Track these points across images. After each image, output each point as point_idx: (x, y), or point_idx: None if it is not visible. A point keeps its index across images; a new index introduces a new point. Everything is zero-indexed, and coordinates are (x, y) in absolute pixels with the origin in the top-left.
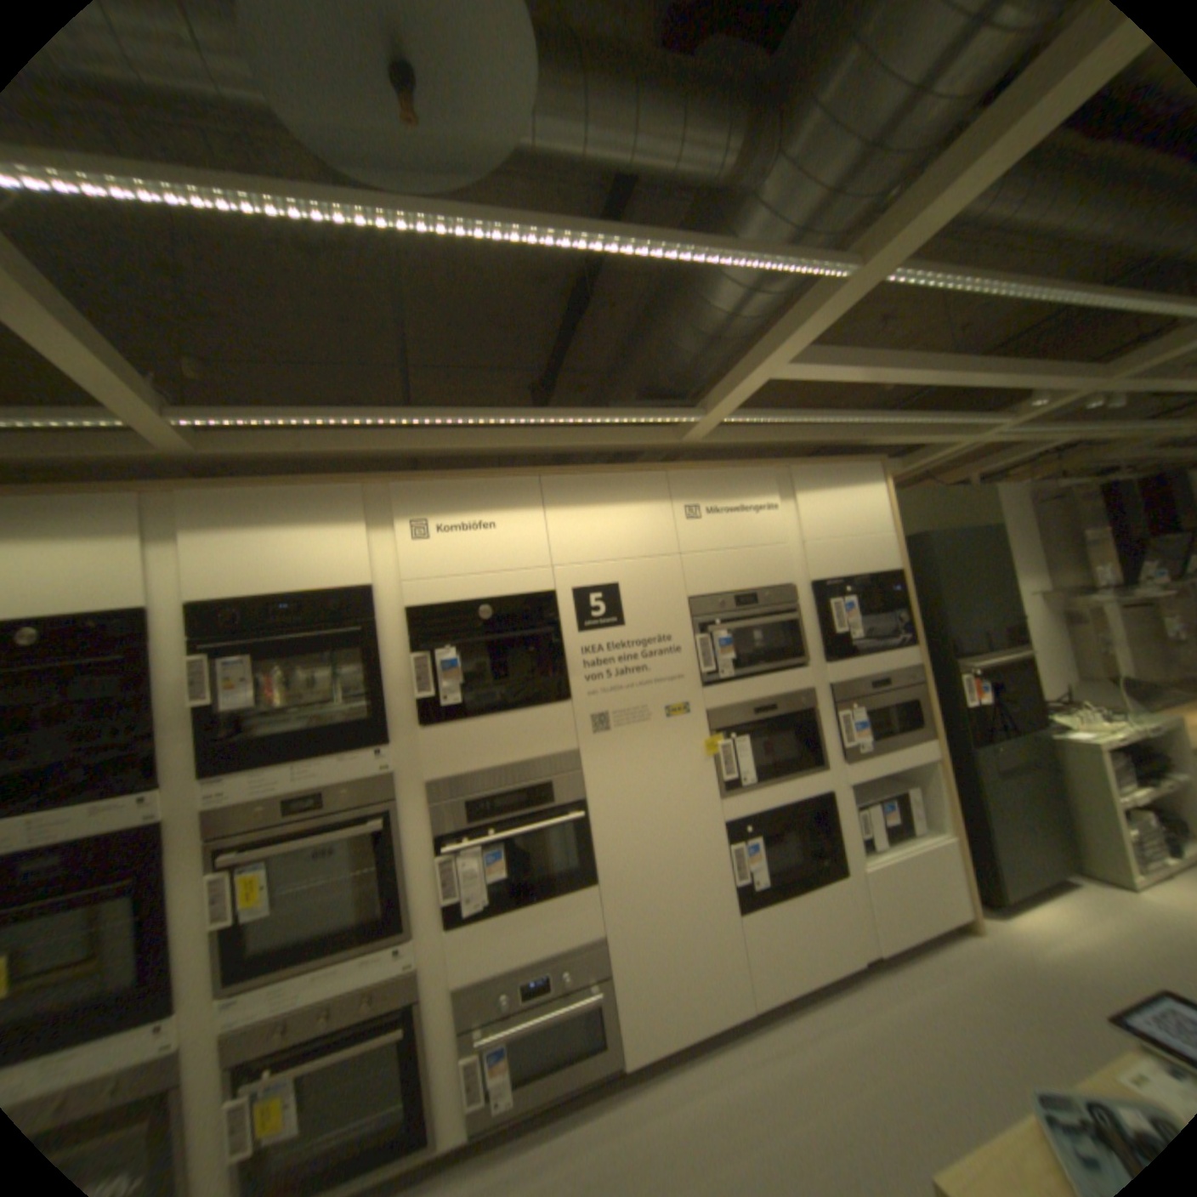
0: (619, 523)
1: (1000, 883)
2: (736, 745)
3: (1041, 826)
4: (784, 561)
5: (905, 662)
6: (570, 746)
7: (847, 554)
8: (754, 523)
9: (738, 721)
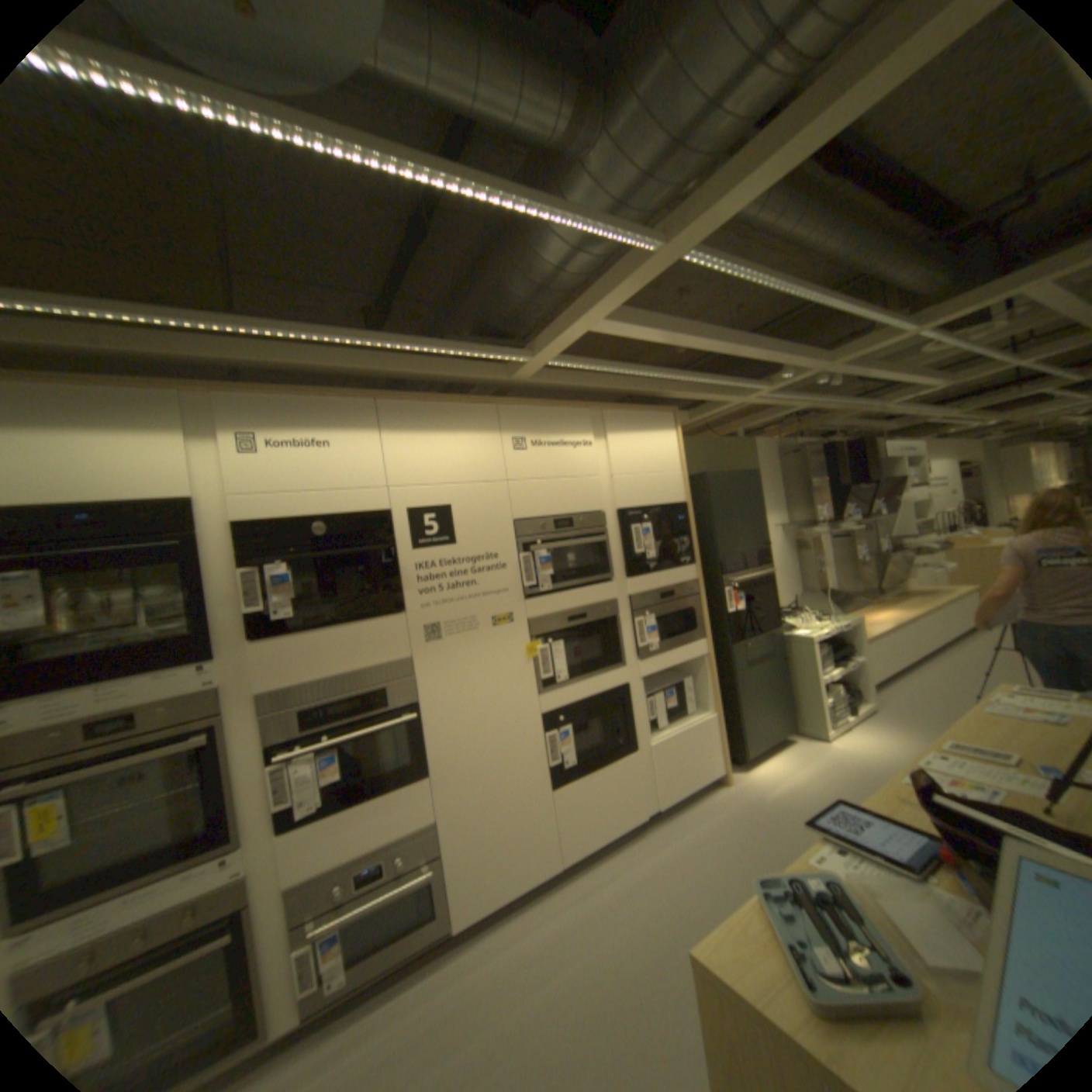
0: (453, 450)
1: (744, 745)
2: (551, 648)
3: (772, 700)
4: (595, 491)
5: (685, 577)
6: (403, 654)
7: (644, 488)
8: (571, 457)
9: (554, 628)
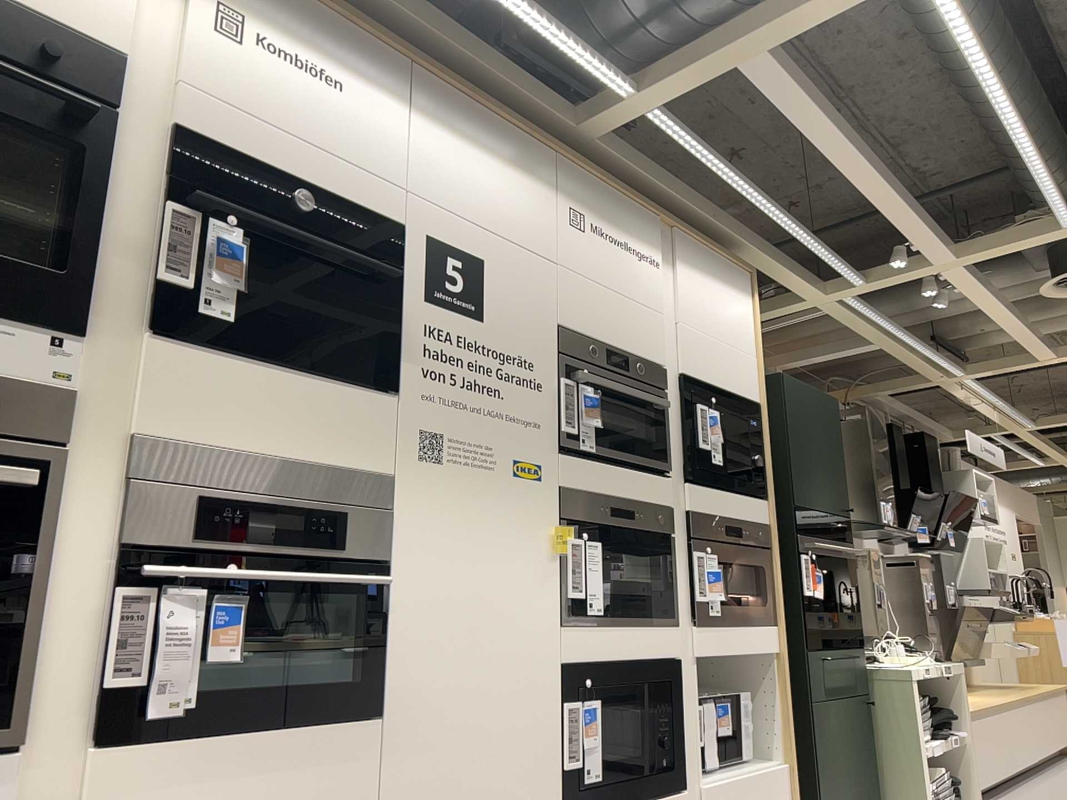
0: (498, 182)
1: None
2: (587, 549)
3: (853, 767)
4: (659, 332)
5: (755, 513)
6: (382, 465)
7: (715, 357)
8: (636, 270)
9: (593, 517)
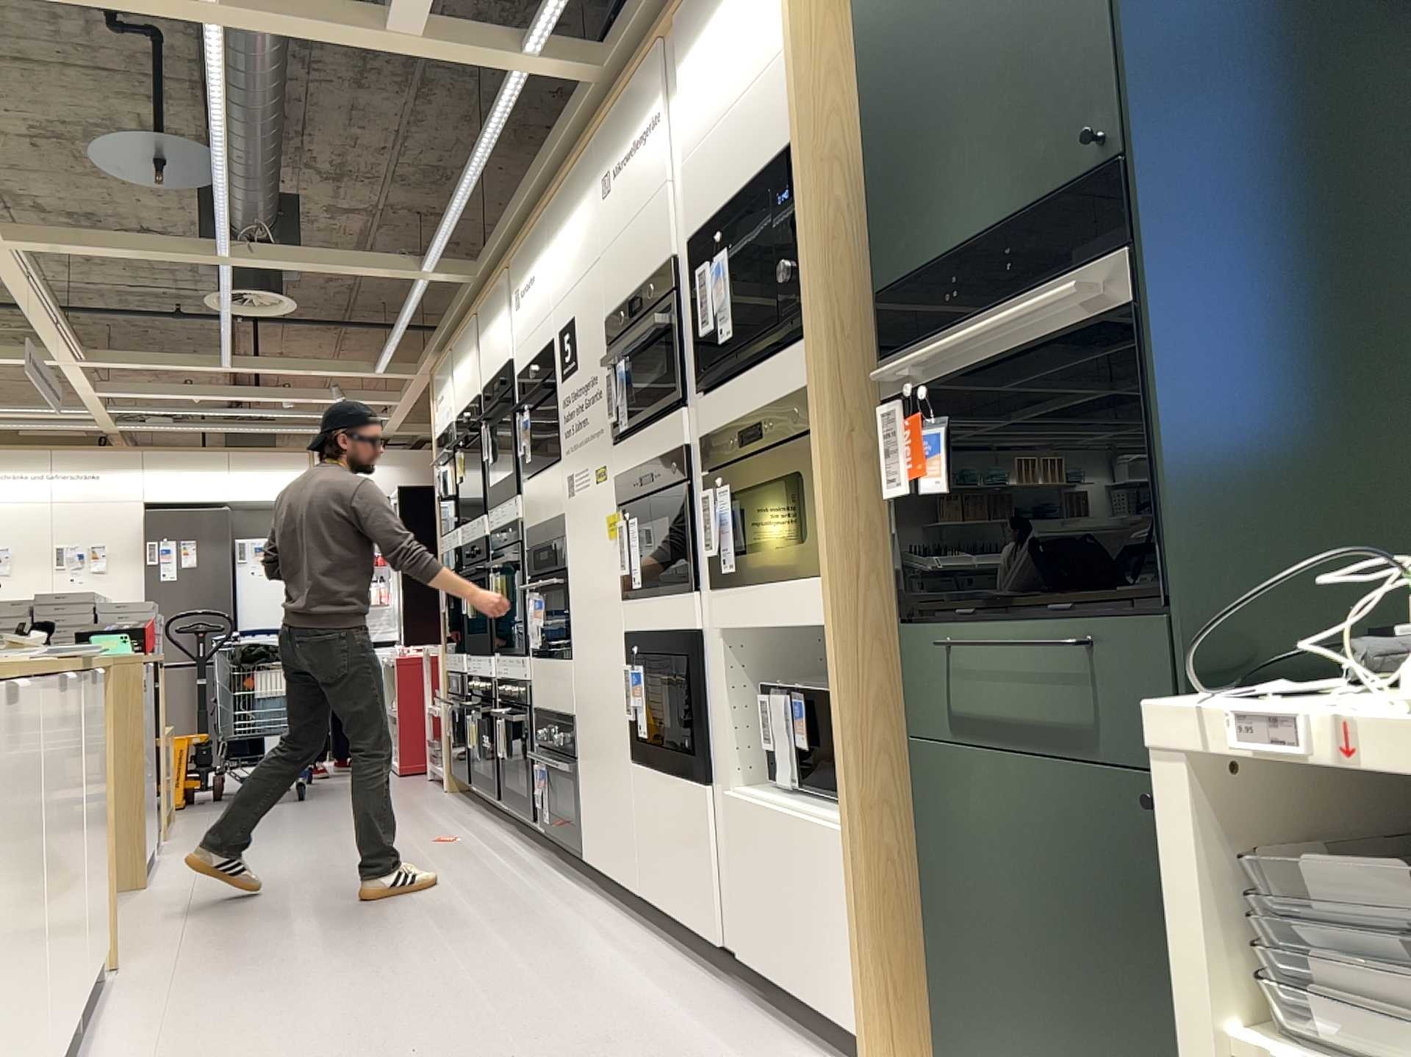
0: (573, 235)
1: (949, 1025)
2: (629, 527)
3: (1092, 965)
4: (665, 216)
5: (792, 378)
6: (560, 508)
7: (724, 155)
8: (644, 165)
9: (632, 494)
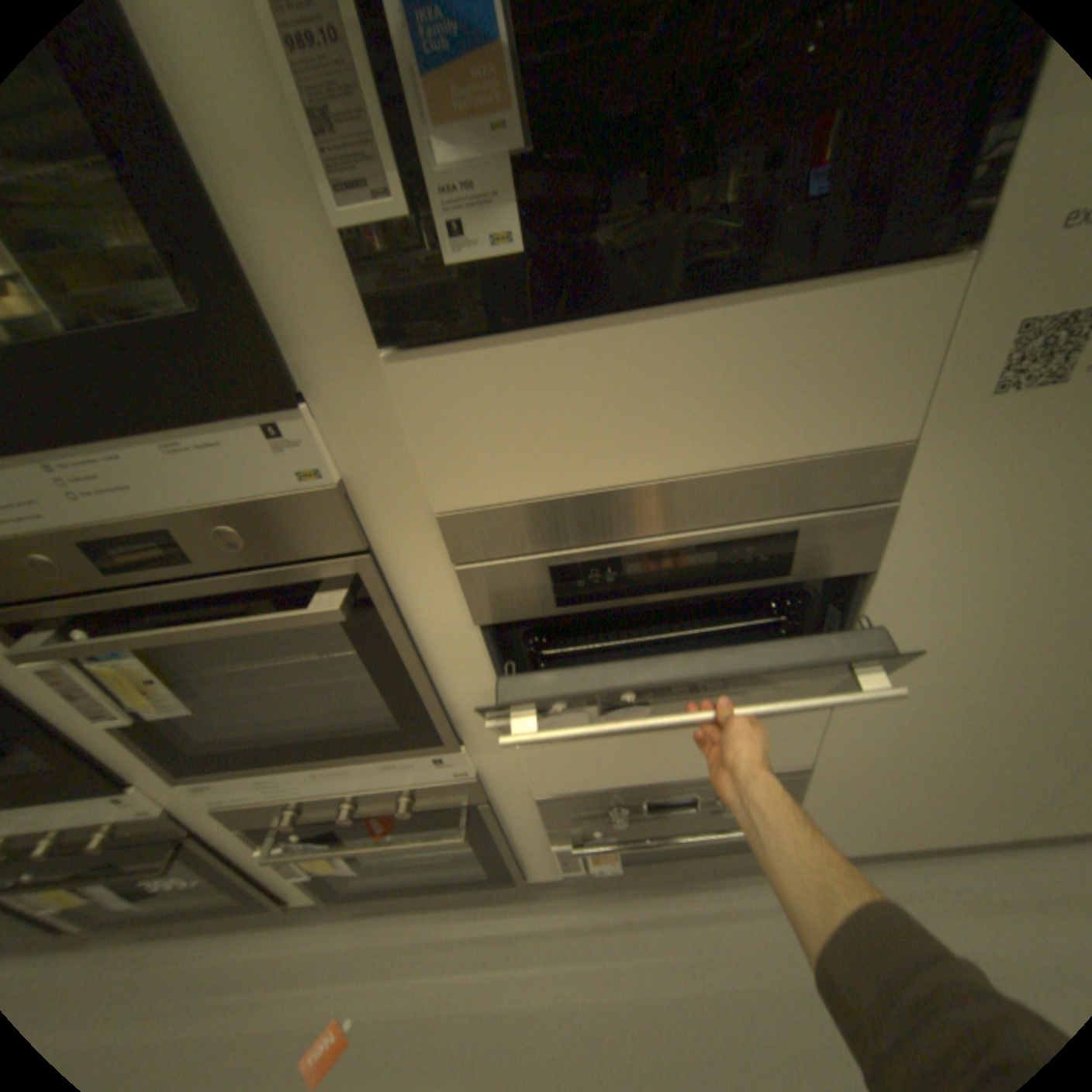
0: None
1: None
2: None
3: None
4: None
5: None
6: (896, 428)
7: None
8: None
9: None
